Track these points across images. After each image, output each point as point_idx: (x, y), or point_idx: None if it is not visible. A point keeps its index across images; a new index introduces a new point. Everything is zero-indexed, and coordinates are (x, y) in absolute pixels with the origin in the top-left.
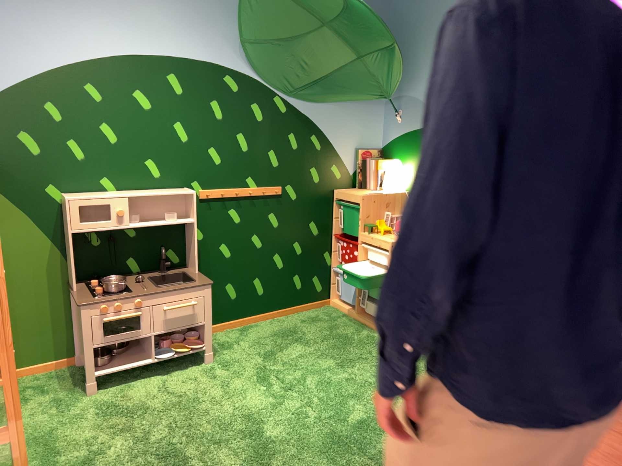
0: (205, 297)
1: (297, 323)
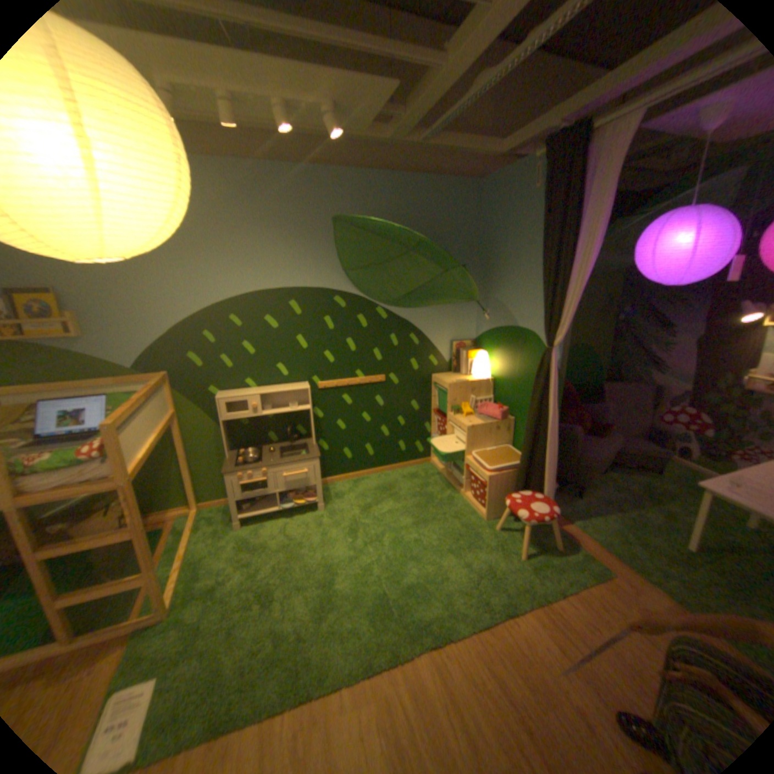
0: (315, 467)
1: (398, 478)
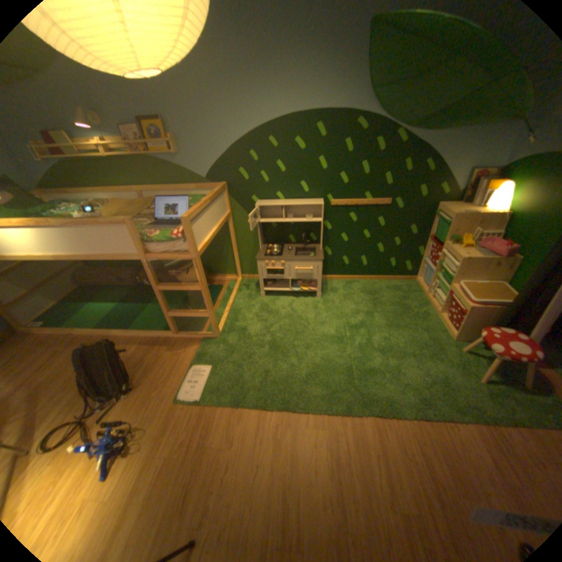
0: (317, 266)
1: (383, 287)
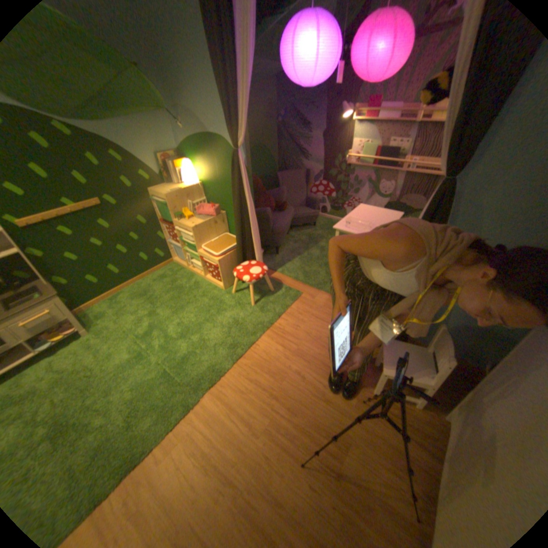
0: (55, 304)
1: (150, 283)
